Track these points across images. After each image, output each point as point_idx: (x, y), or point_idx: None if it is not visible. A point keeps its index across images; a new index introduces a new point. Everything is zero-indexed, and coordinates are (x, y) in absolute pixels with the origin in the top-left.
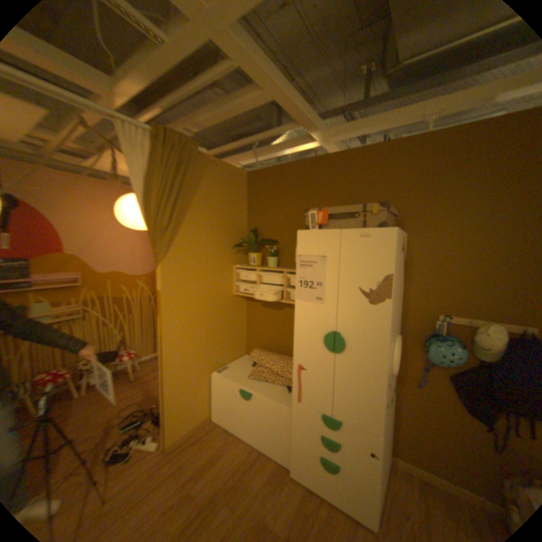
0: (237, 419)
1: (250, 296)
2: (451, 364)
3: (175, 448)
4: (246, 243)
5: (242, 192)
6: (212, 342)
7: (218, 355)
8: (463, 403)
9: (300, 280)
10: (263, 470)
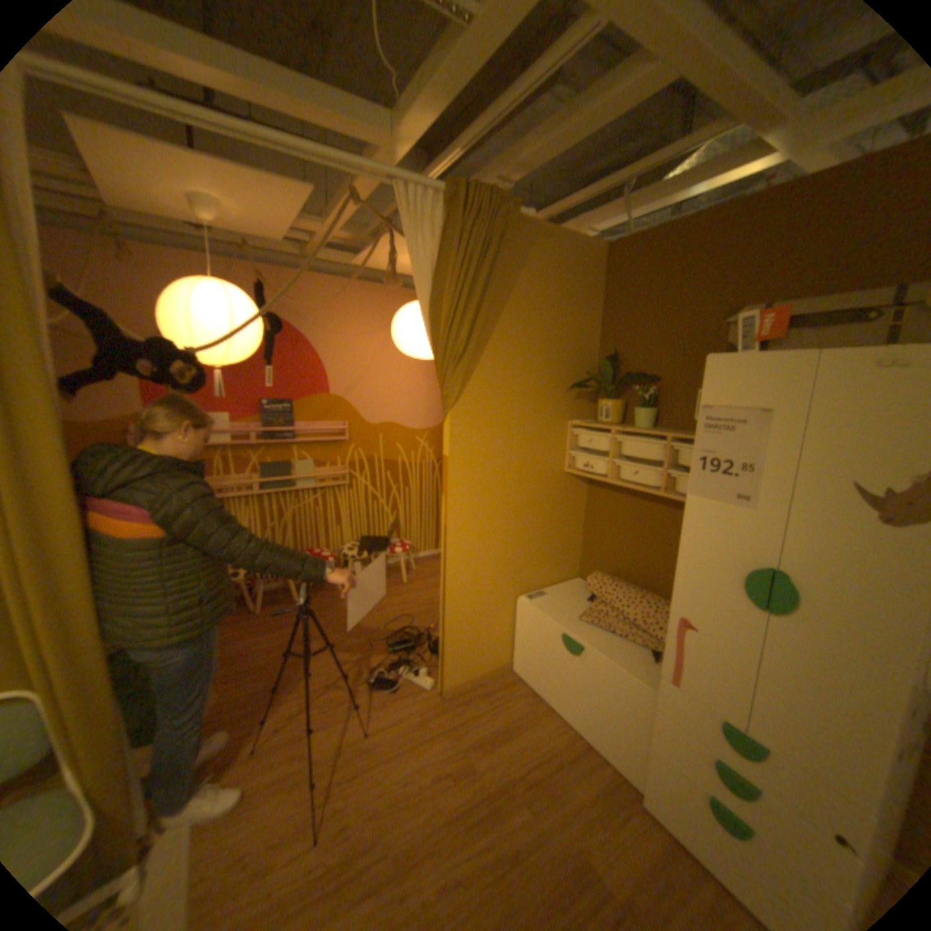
0: (557, 681)
1: (596, 478)
2: None
3: (459, 694)
4: (595, 380)
5: (595, 284)
6: (523, 548)
7: (531, 569)
8: None
9: (704, 456)
10: (595, 777)
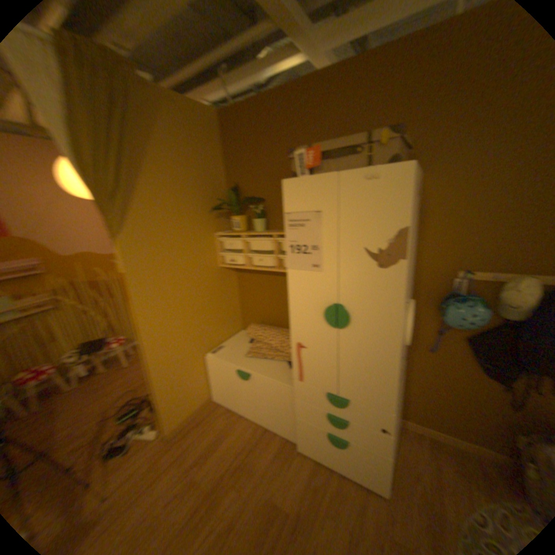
0: (238, 399)
1: (238, 267)
2: (471, 326)
3: (175, 434)
4: (225, 204)
5: (212, 138)
6: (201, 323)
7: (209, 335)
8: (480, 364)
9: (291, 244)
10: (269, 447)
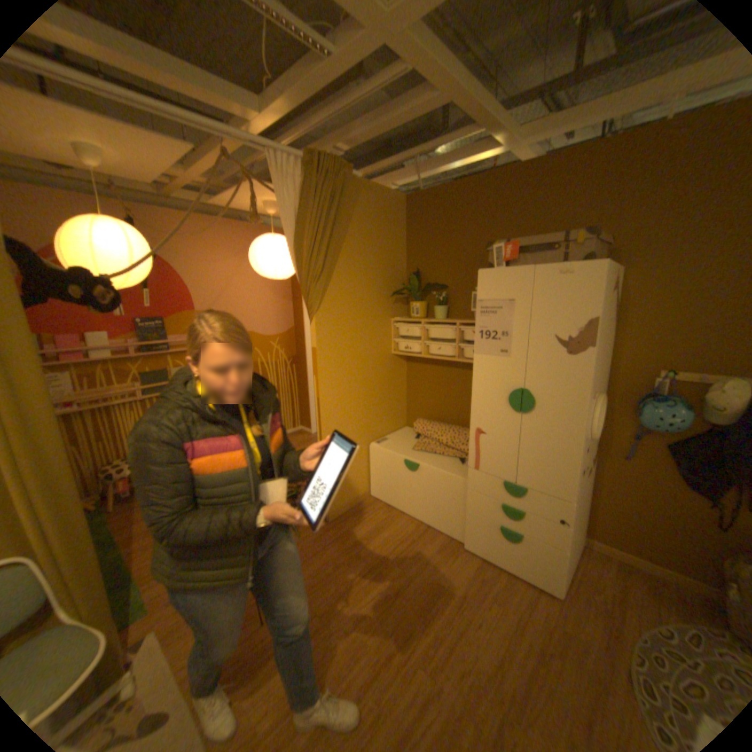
0: (402, 493)
1: (413, 356)
2: (669, 428)
3: (336, 517)
4: (407, 290)
5: (400, 224)
6: (370, 409)
7: (376, 424)
8: (682, 475)
9: (481, 330)
10: (434, 542)
